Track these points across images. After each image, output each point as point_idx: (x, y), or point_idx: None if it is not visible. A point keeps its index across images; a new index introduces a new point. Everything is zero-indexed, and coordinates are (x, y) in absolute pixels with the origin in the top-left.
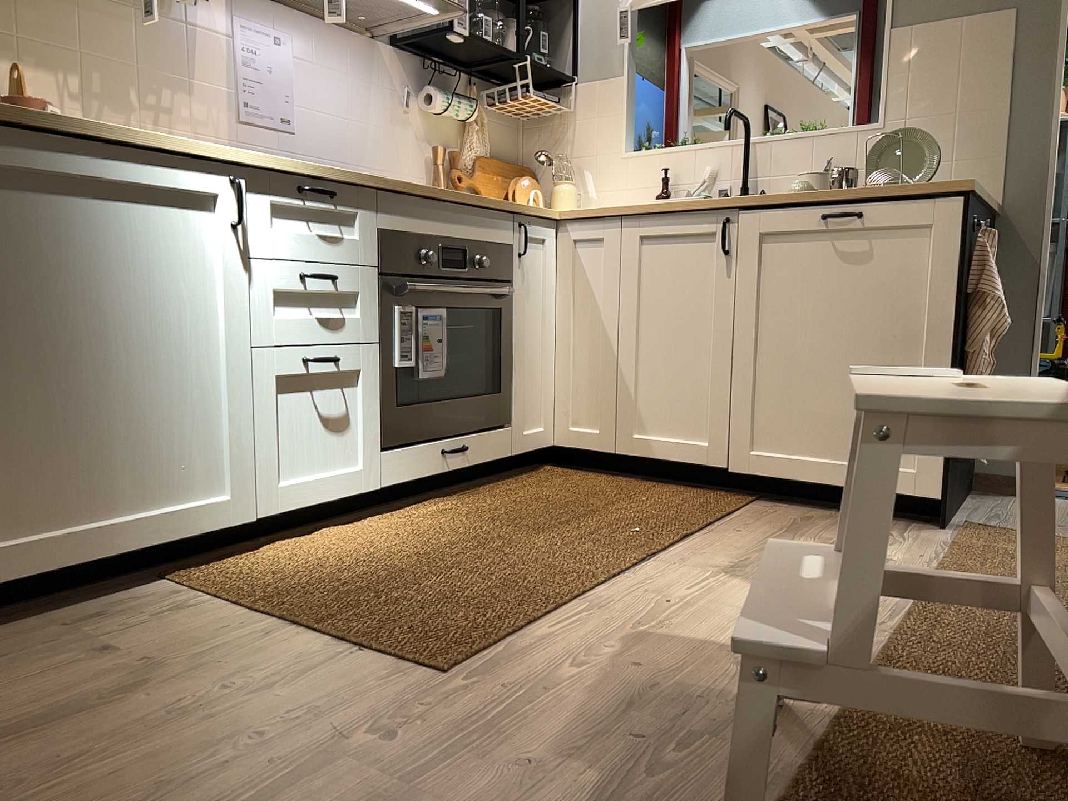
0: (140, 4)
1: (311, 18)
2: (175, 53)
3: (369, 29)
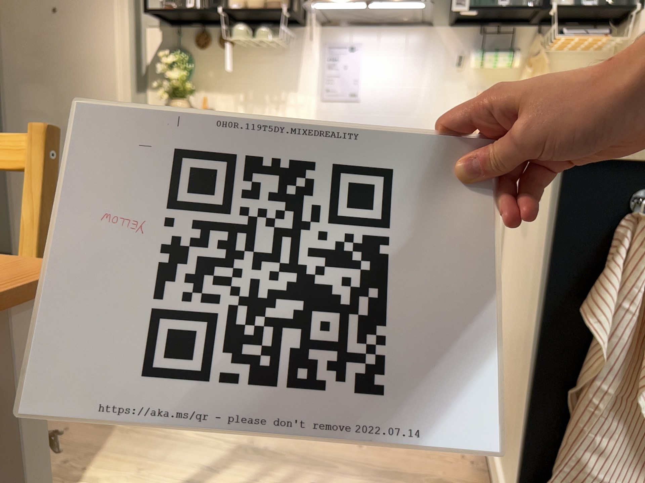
0: (271, 51)
1: (384, 25)
2: (287, 70)
3: (419, 21)
